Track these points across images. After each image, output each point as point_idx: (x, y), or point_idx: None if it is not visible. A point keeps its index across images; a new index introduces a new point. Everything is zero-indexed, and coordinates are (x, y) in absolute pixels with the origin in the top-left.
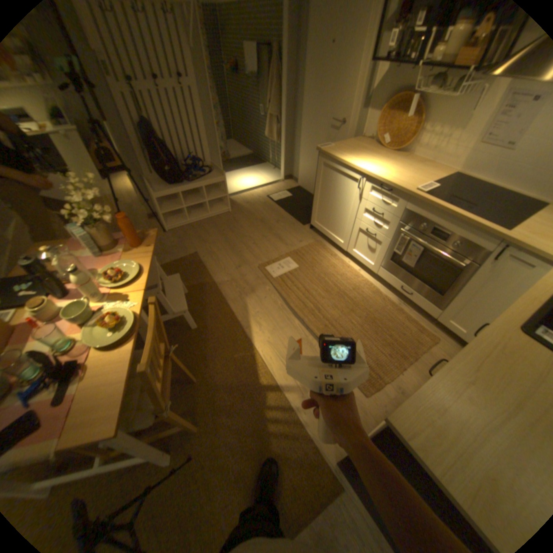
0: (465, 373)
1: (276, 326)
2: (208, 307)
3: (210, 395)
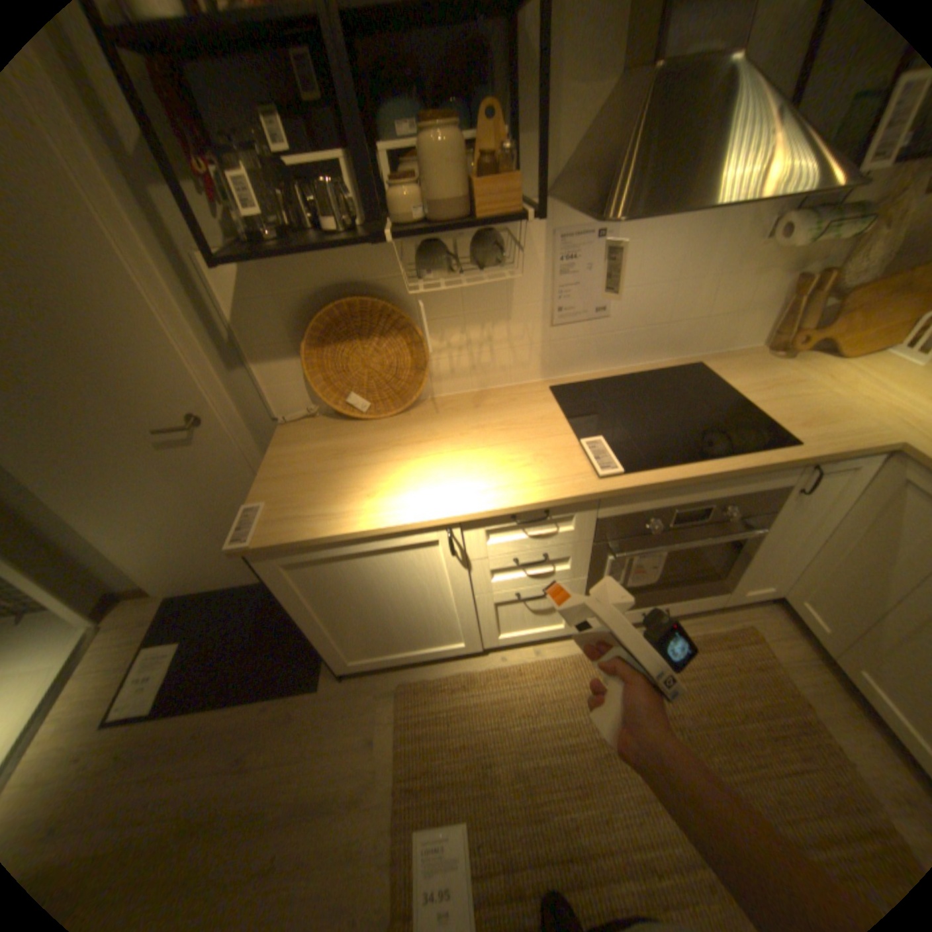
0: None
1: None
2: None
3: None
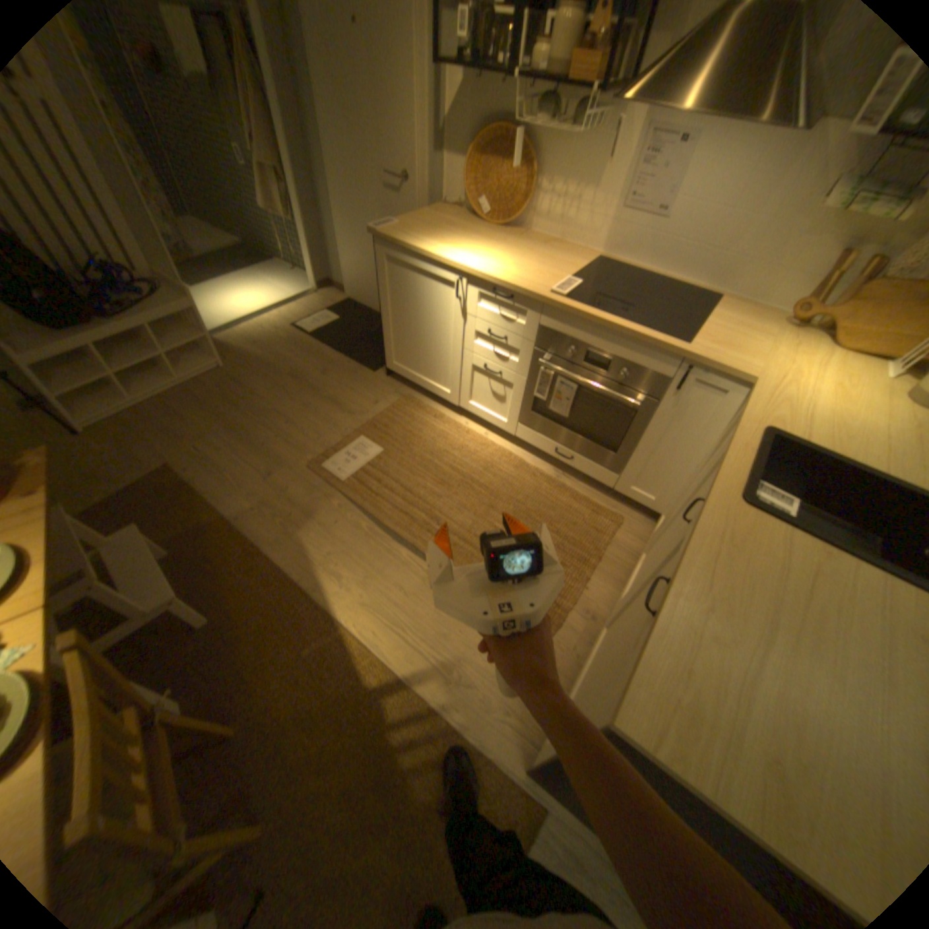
0: (693, 593)
1: (369, 570)
2: (222, 572)
3: (272, 748)
